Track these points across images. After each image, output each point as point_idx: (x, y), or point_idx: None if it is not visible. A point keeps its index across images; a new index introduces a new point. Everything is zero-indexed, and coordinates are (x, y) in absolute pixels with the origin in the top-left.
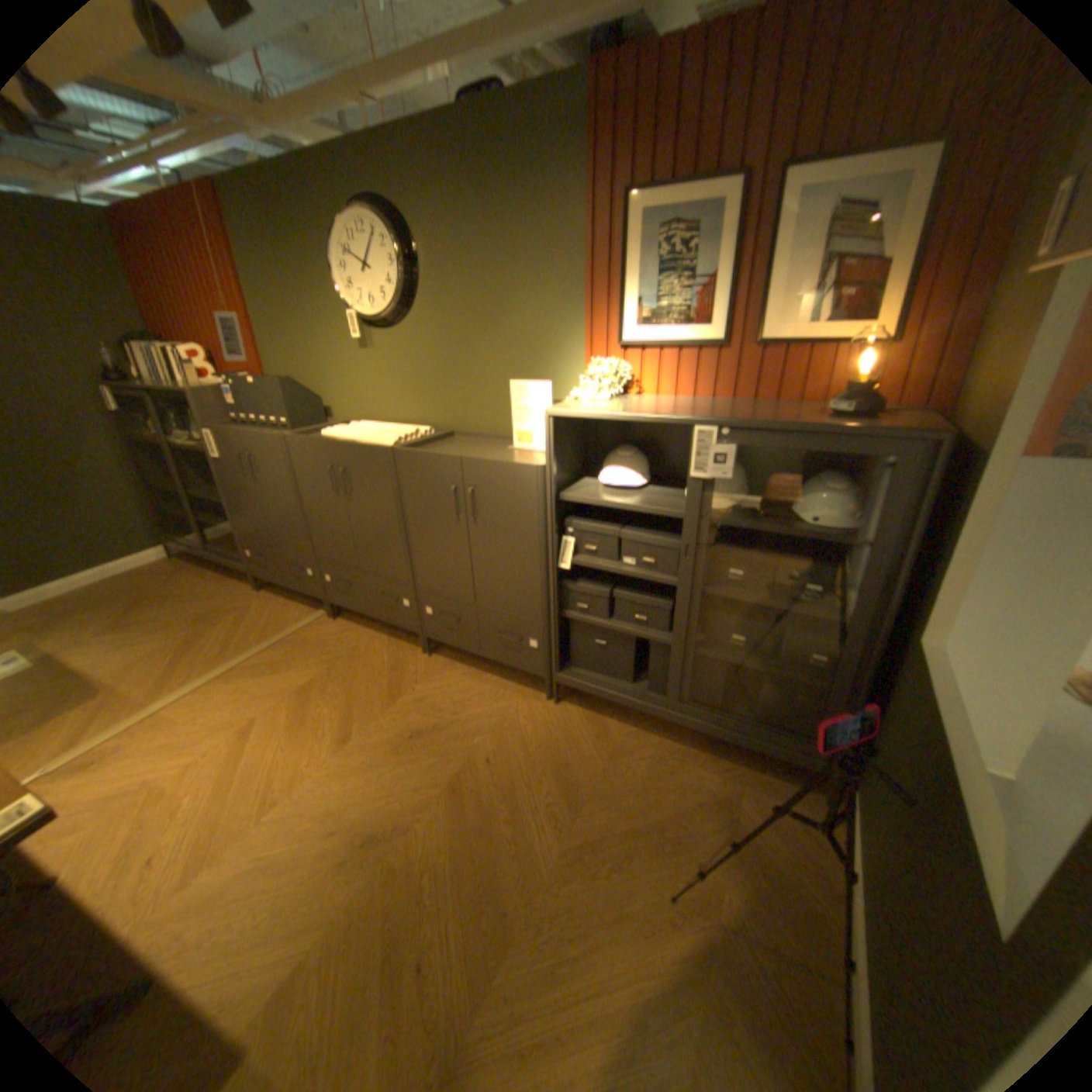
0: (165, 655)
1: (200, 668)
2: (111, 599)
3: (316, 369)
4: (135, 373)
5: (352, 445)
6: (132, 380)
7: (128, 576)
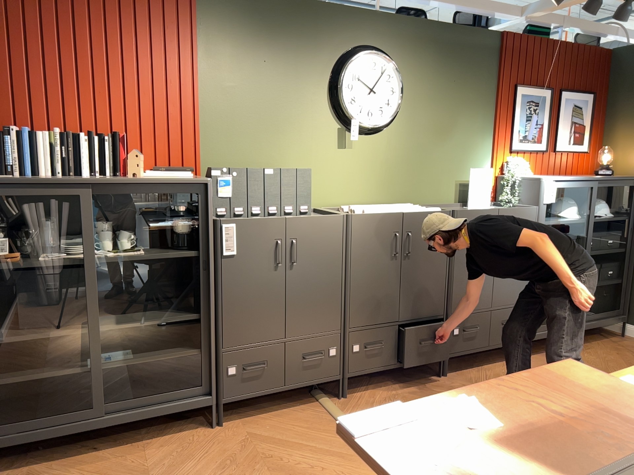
0: None
1: (359, 472)
2: None
3: (281, 163)
4: None
5: (421, 212)
6: None
7: None
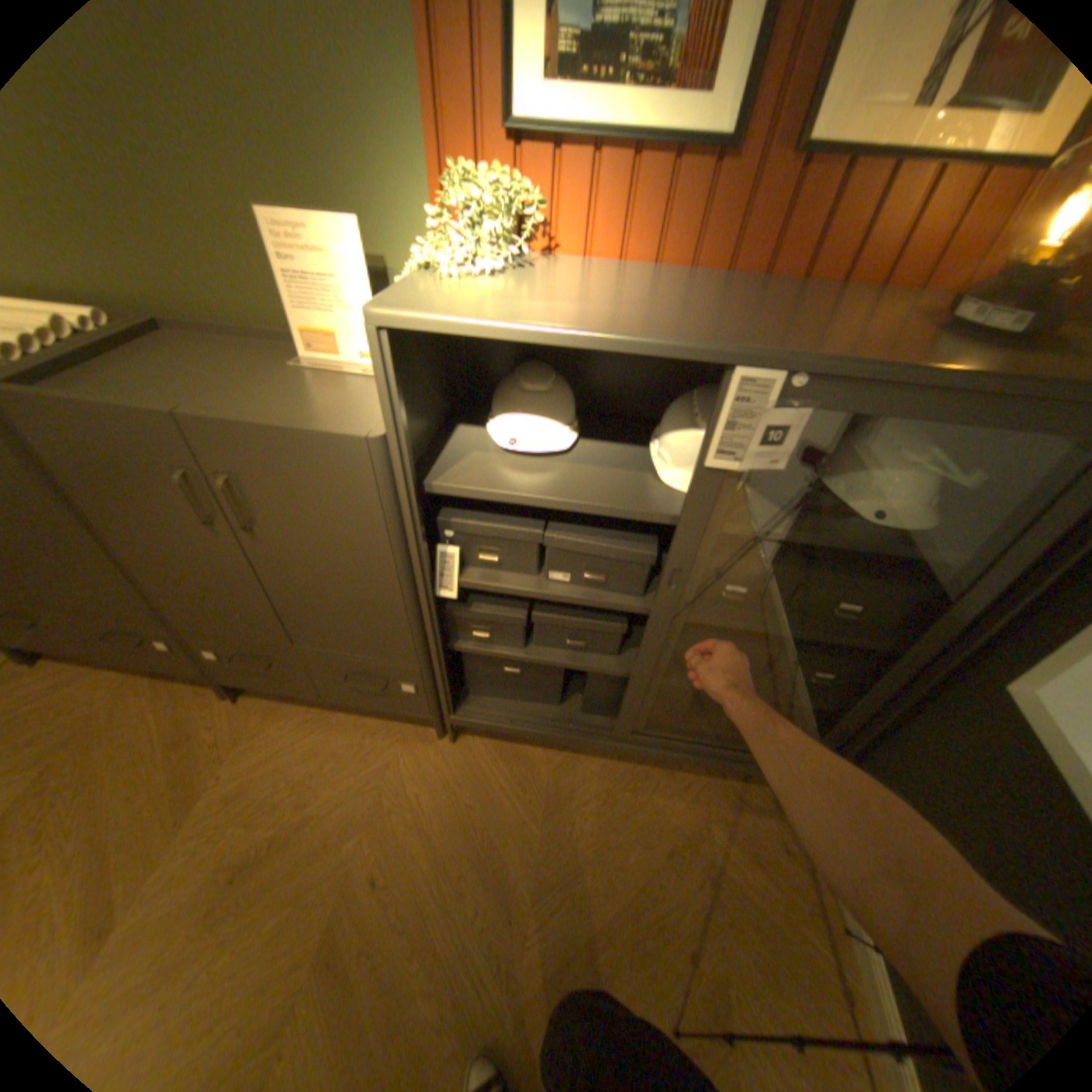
0: None
1: None
2: None
3: None
4: None
5: None
6: None
7: None
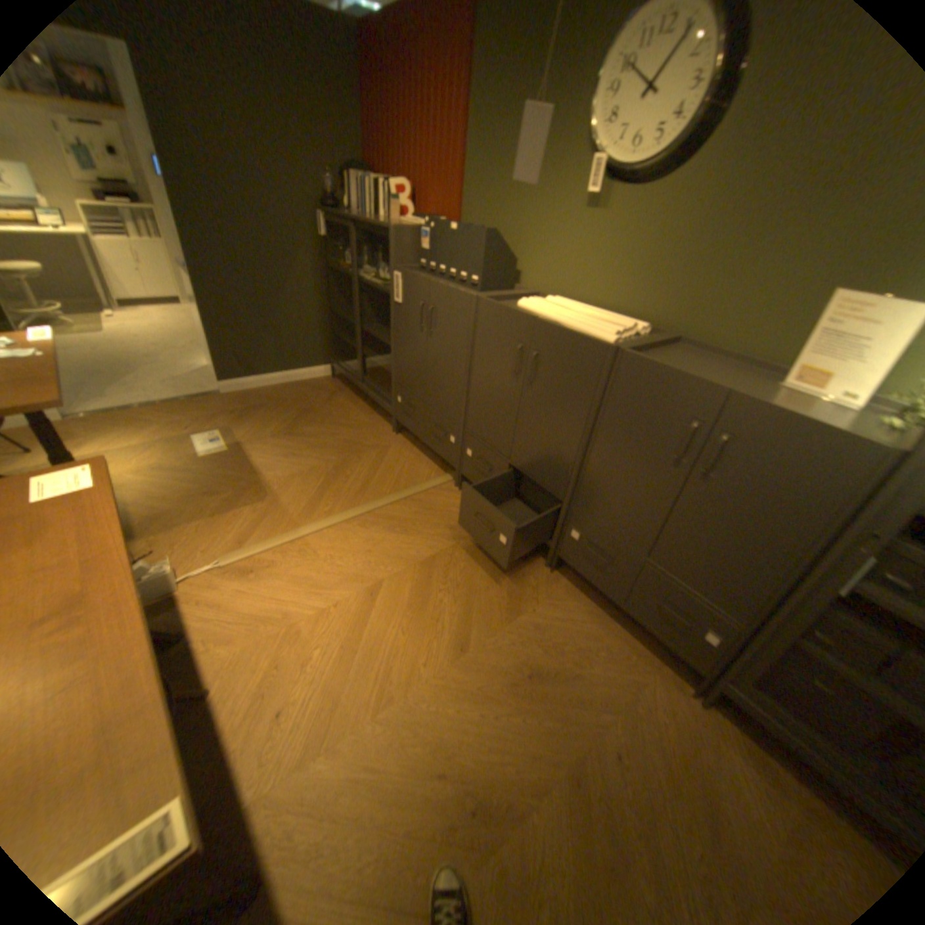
0: (318, 475)
1: (342, 501)
2: (286, 403)
3: (519, 224)
4: (344, 202)
5: (559, 327)
6: (340, 208)
7: (301, 385)
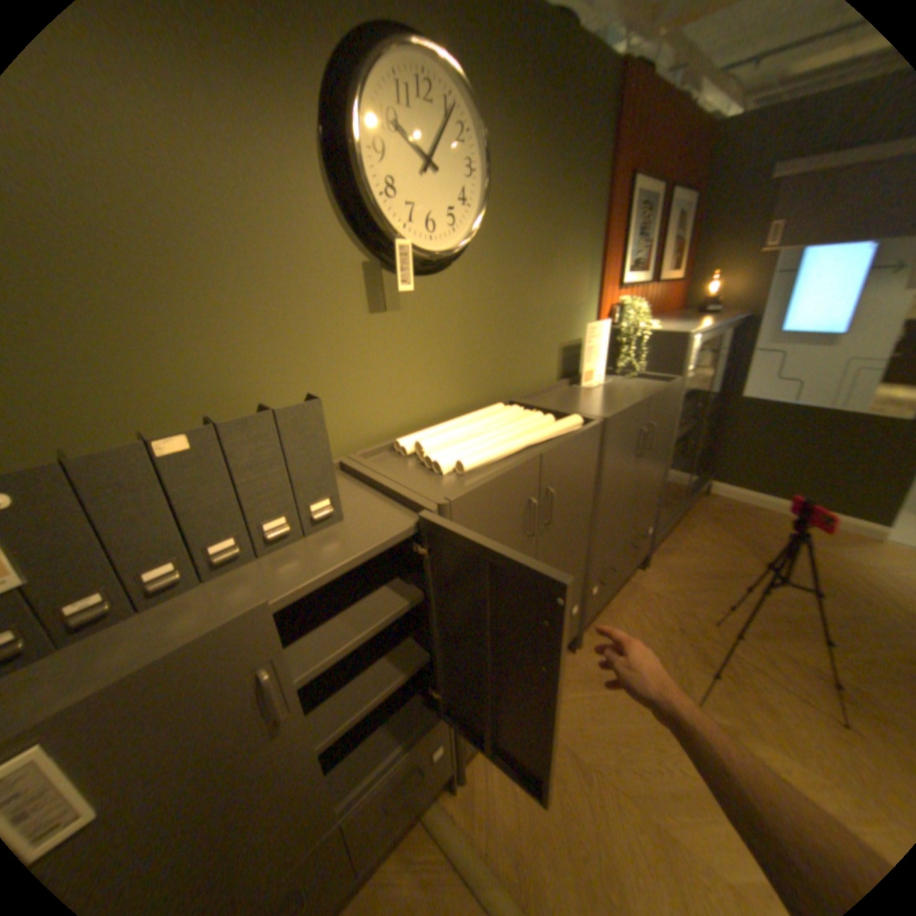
0: None
1: None
2: None
3: (230, 375)
4: None
5: (564, 442)
6: None
7: None
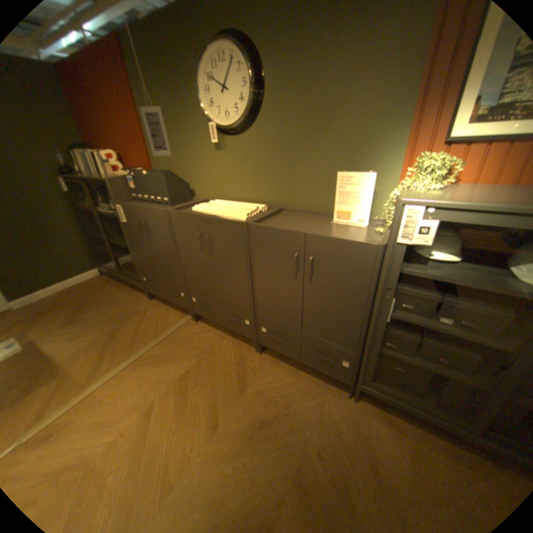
0: (97, 346)
1: (117, 357)
2: (67, 302)
3: (184, 165)
4: (76, 168)
5: (215, 219)
6: (74, 173)
7: (77, 287)
